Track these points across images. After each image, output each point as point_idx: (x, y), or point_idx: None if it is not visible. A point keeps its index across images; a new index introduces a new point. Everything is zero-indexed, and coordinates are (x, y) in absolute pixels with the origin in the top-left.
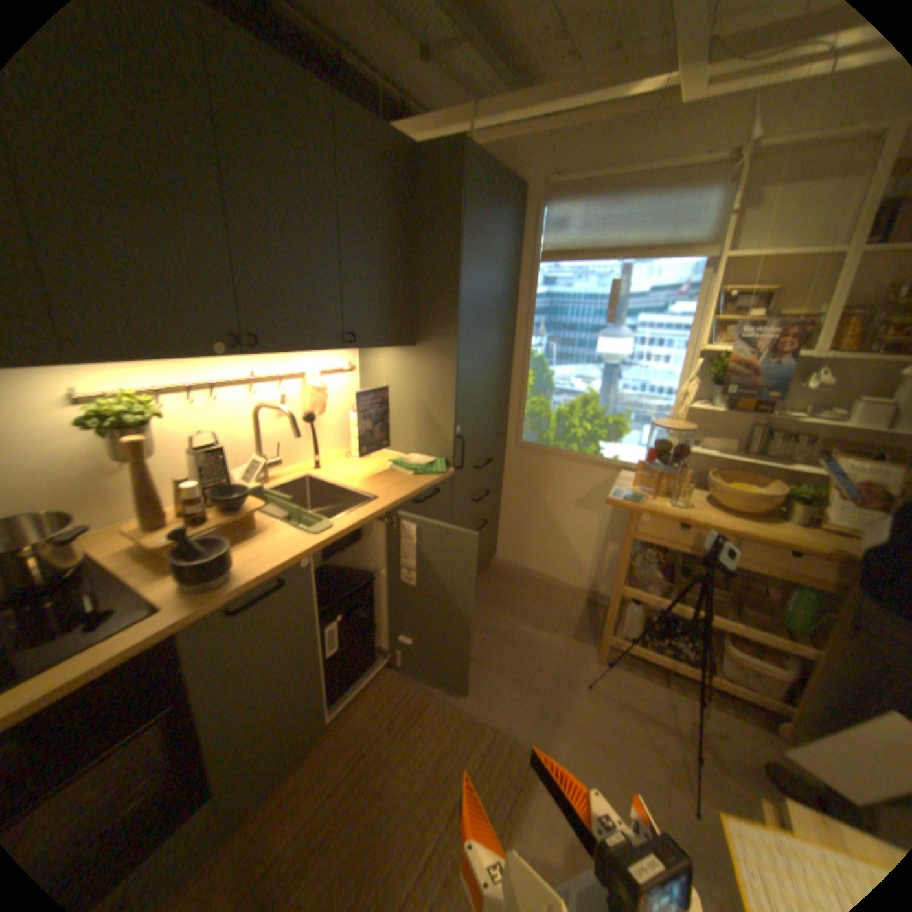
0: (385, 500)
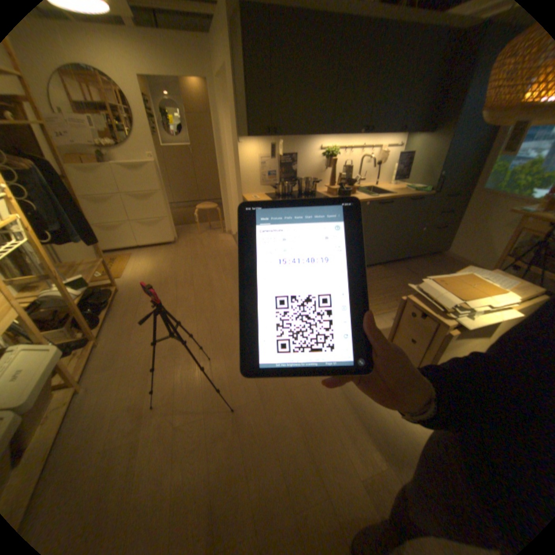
0: (398, 194)
